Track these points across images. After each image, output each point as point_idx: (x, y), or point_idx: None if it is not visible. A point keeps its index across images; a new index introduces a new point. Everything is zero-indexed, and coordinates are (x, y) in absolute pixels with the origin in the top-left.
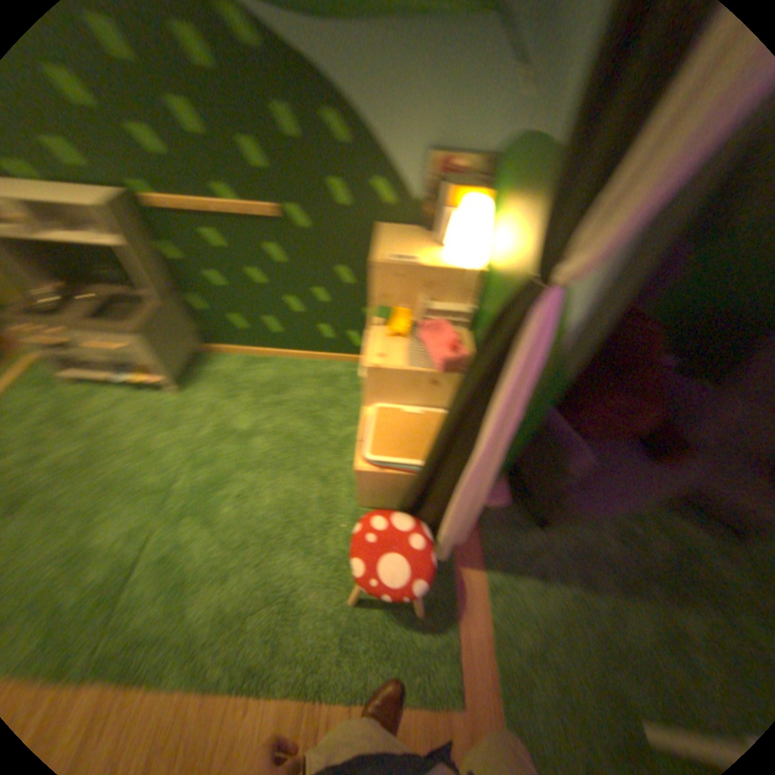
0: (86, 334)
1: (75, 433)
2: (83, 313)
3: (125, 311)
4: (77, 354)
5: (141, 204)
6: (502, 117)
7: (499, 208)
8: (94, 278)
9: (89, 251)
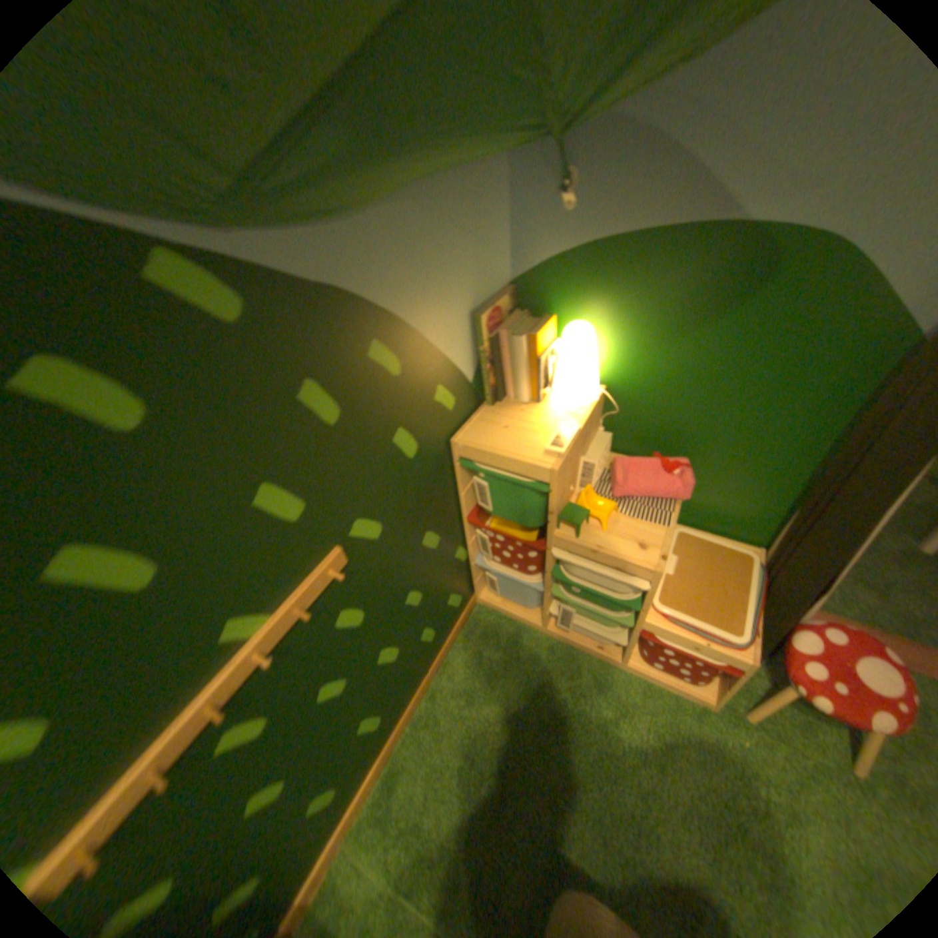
0: None
1: None
2: None
3: None
4: None
5: None
6: (511, 244)
7: (591, 321)
8: None
9: None
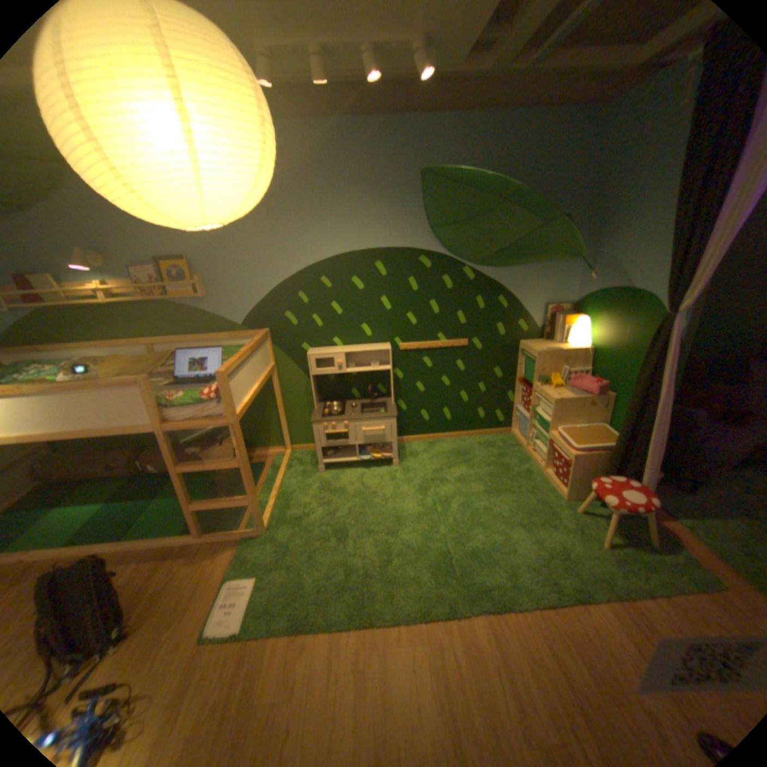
0: (368, 421)
1: (348, 494)
2: (359, 411)
3: (373, 411)
4: (345, 441)
5: (398, 349)
6: (577, 289)
7: (594, 319)
8: (348, 397)
9: (355, 380)
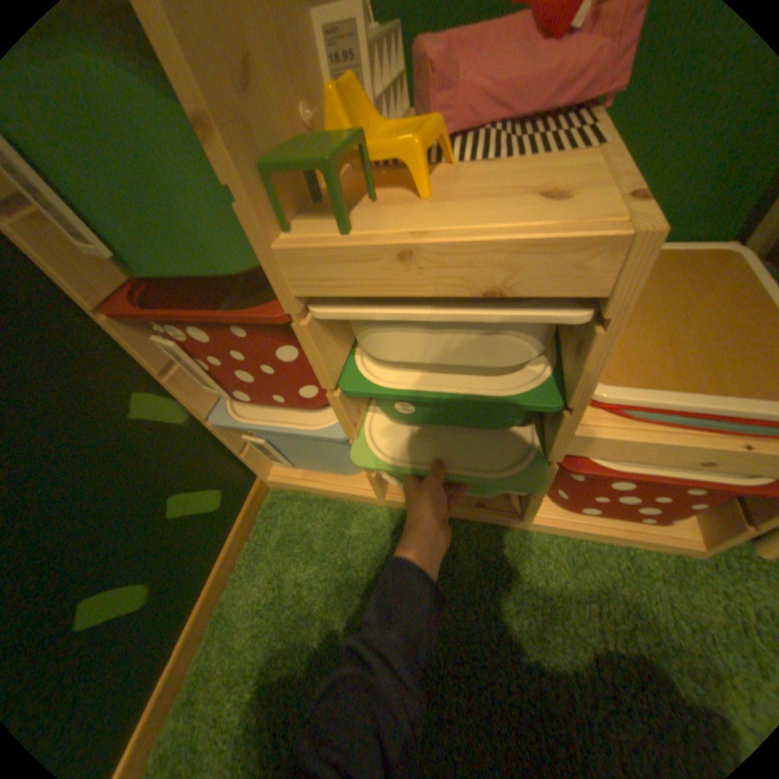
0: None
1: None
2: None
3: None
4: None
5: None
6: None
7: None
8: None
9: None
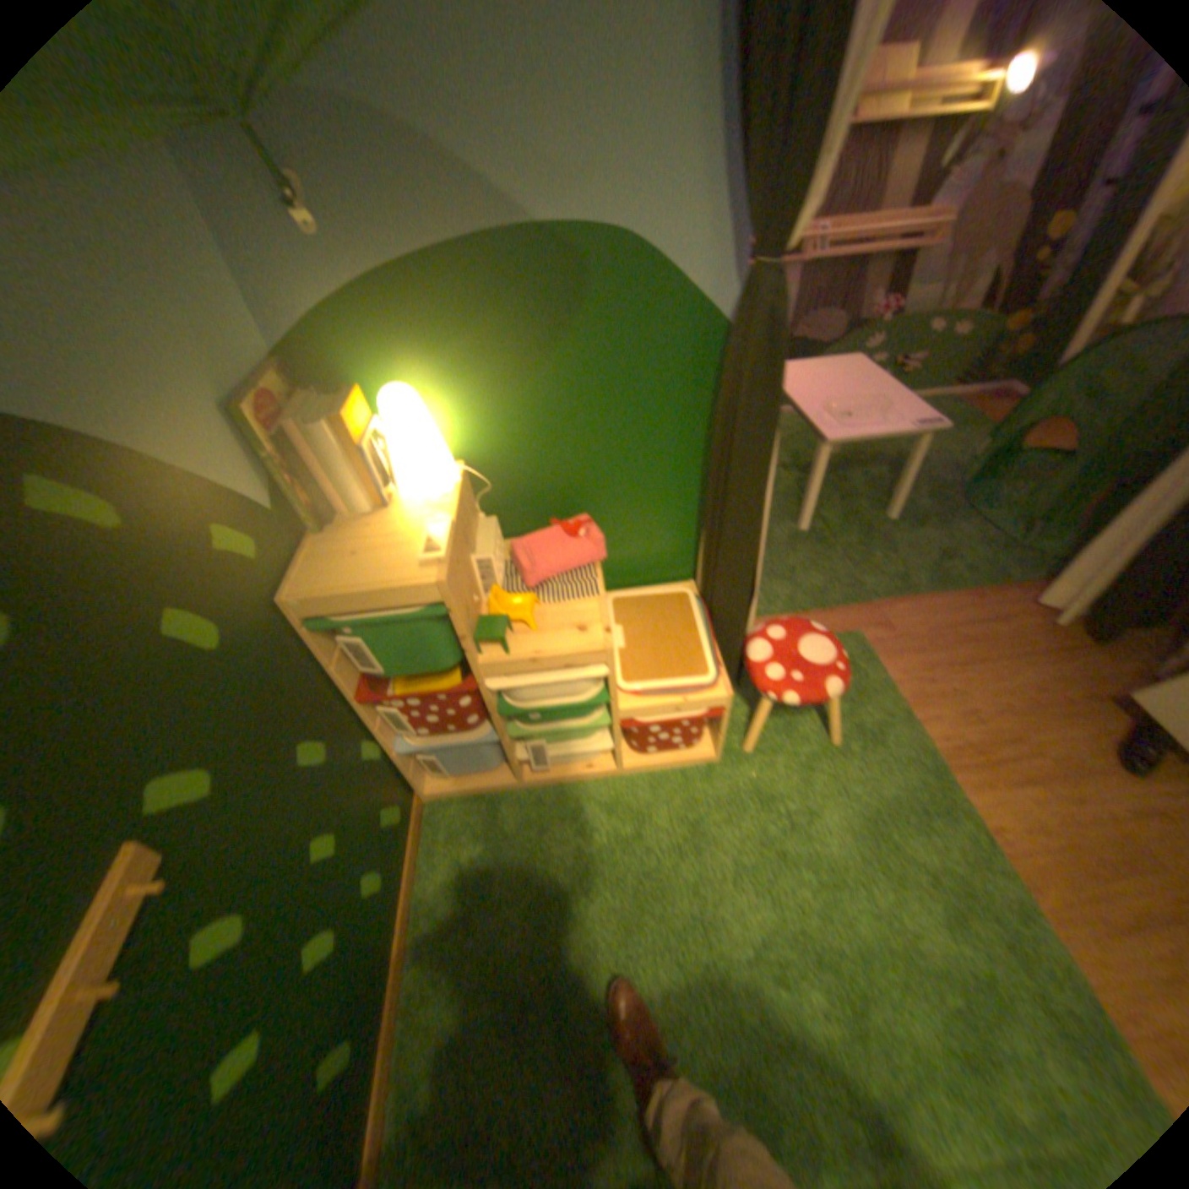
0: None
1: None
2: None
3: None
4: None
5: None
6: (244, 295)
7: (409, 382)
8: None
9: None
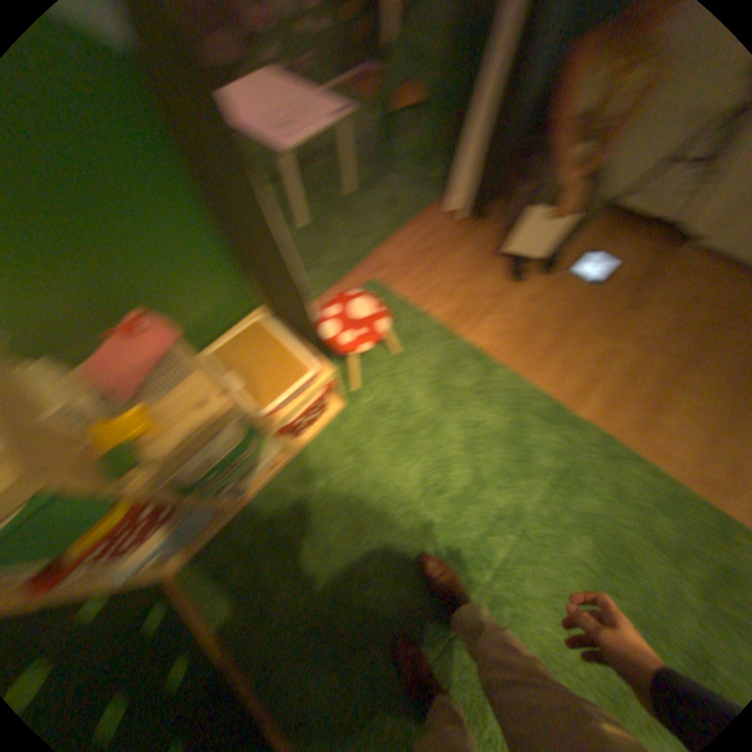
0: None
1: None
2: None
3: None
4: None
5: None
6: None
7: None
8: None
9: None
